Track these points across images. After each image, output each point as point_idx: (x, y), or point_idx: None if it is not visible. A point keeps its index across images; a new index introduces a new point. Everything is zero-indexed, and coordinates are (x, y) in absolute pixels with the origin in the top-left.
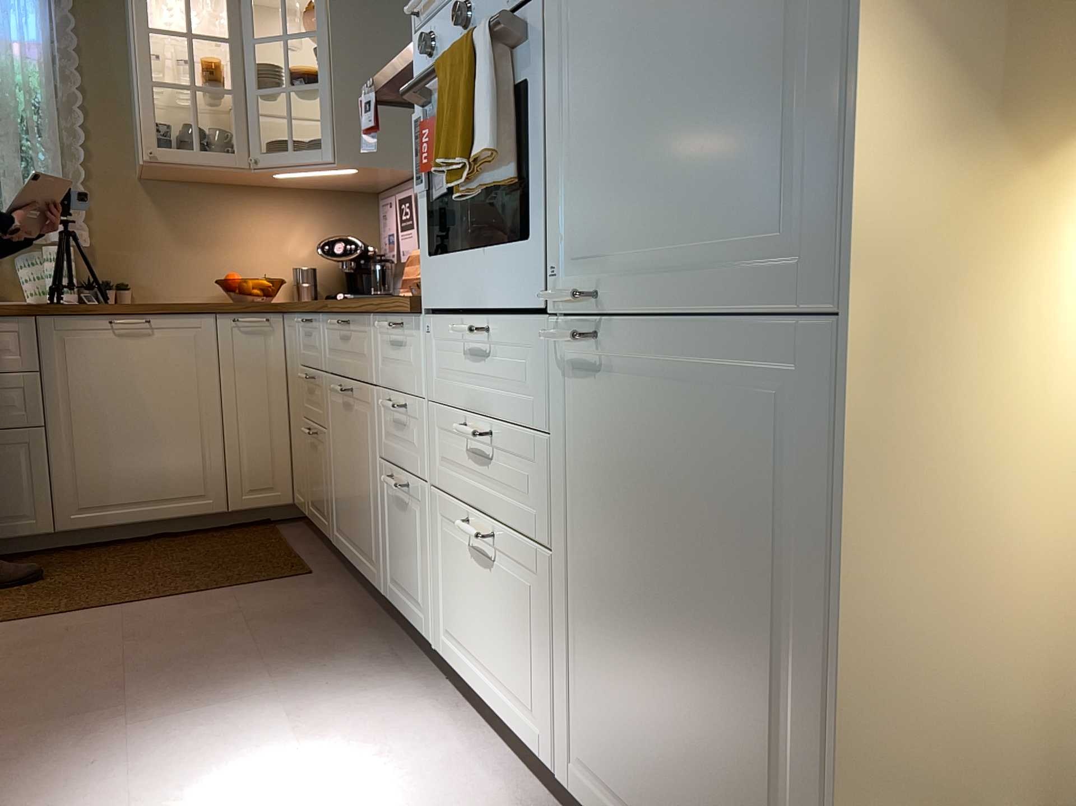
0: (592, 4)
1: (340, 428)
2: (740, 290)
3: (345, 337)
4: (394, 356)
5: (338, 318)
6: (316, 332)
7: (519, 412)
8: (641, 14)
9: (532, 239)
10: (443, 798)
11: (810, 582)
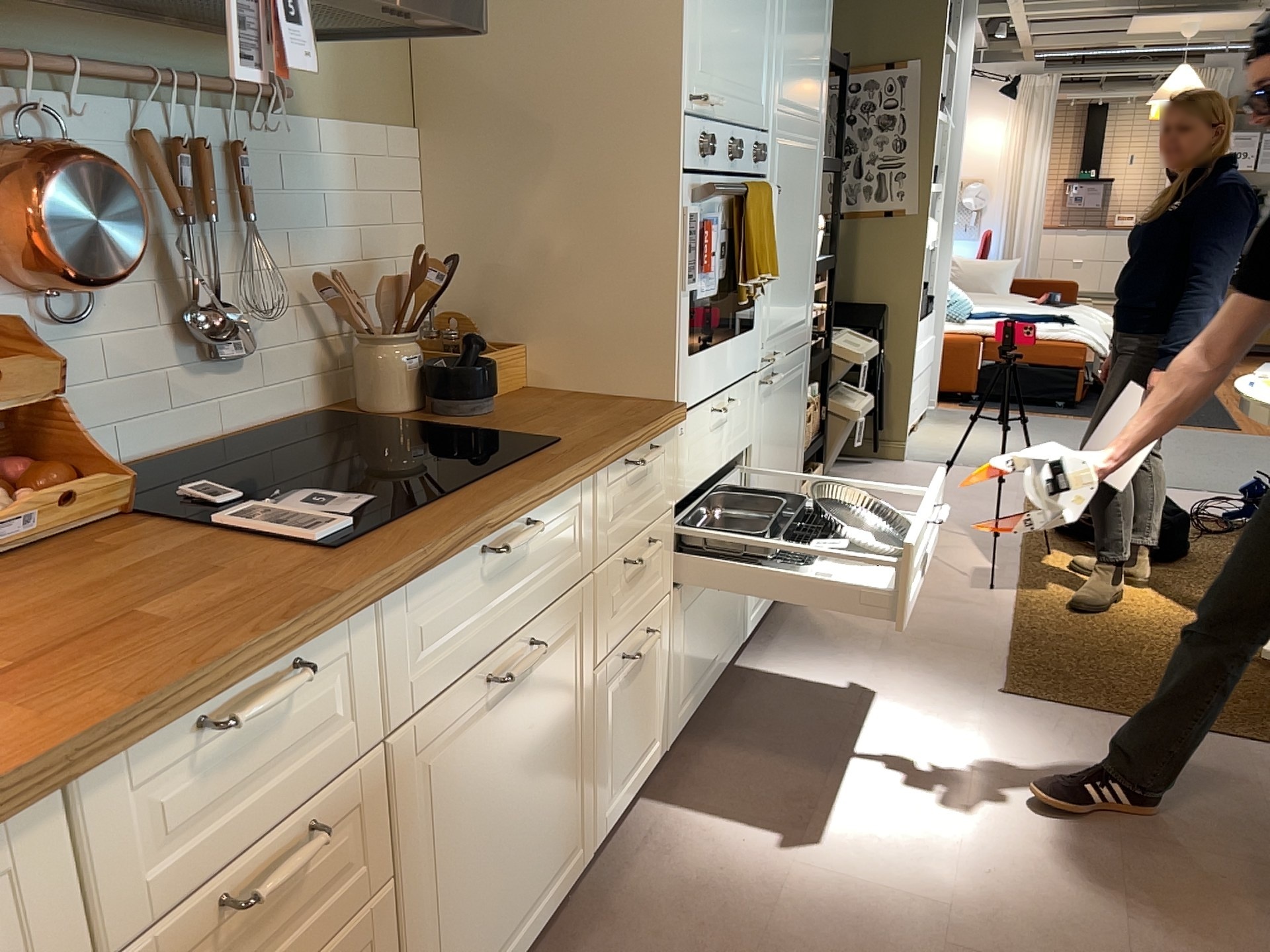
0: (780, 203)
1: (471, 780)
2: (799, 338)
3: (500, 567)
4: (633, 496)
5: (483, 544)
6: (323, 680)
7: (740, 444)
8: (790, 222)
9: (751, 327)
10: (768, 717)
11: (800, 426)
